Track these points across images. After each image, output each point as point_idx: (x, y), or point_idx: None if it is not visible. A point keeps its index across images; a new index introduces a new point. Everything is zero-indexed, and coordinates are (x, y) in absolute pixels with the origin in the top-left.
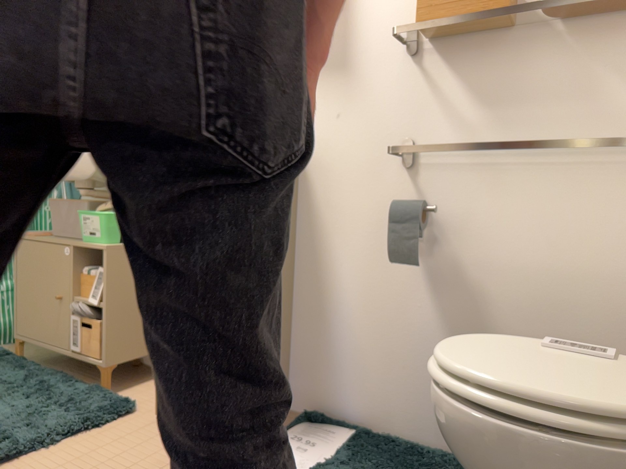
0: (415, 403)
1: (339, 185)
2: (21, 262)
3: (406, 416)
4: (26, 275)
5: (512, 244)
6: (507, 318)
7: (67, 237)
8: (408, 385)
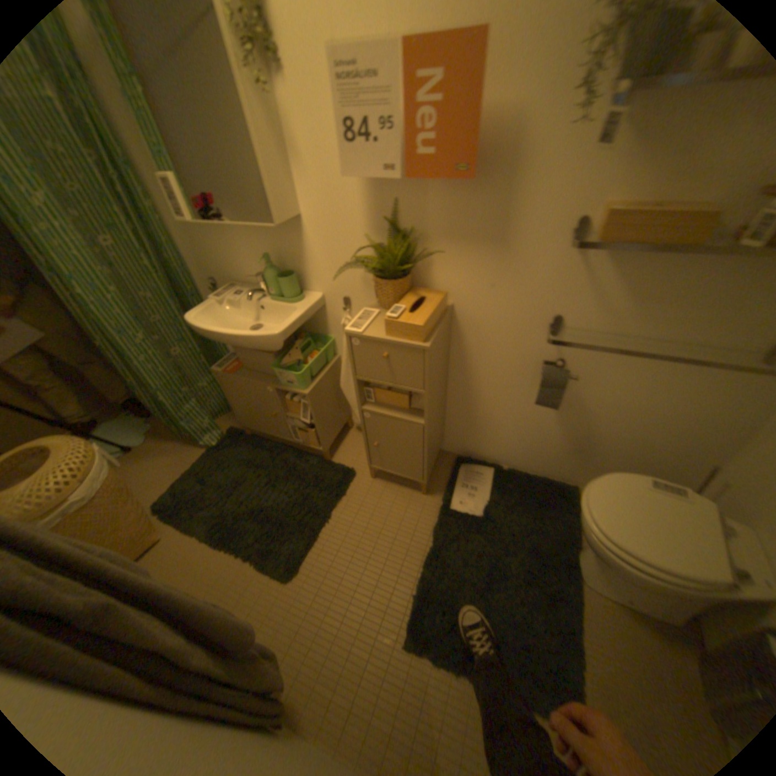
0: (532, 455)
1: (489, 338)
2: (228, 389)
3: (524, 459)
4: (236, 397)
5: (625, 391)
6: (606, 427)
7: (260, 373)
8: (528, 447)
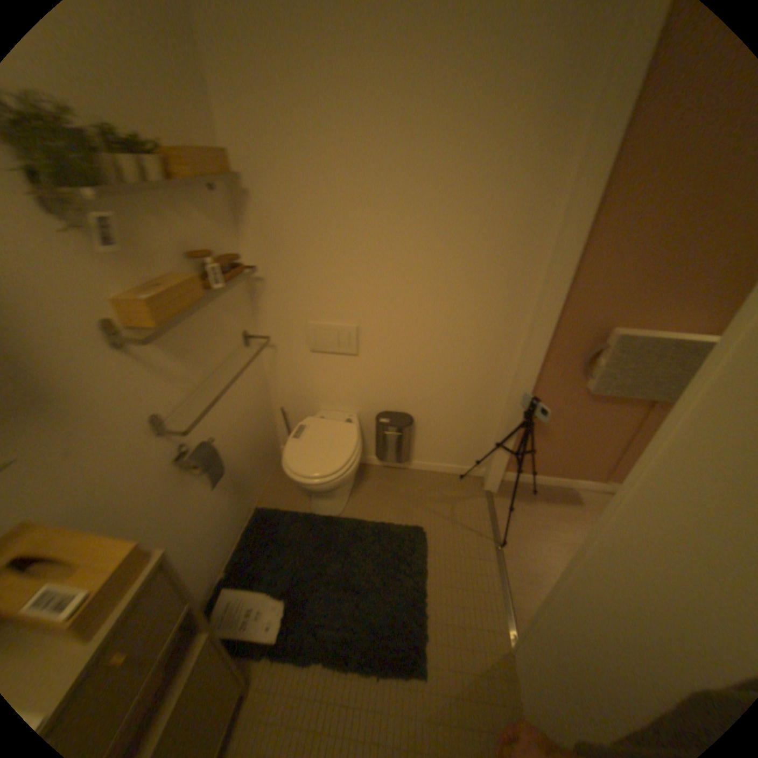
0: (223, 538)
1: (114, 504)
2: None
3: (222, 549)
4: None
5: (224, 421)
6: (234, 454)
7: None
8: (217, 537)
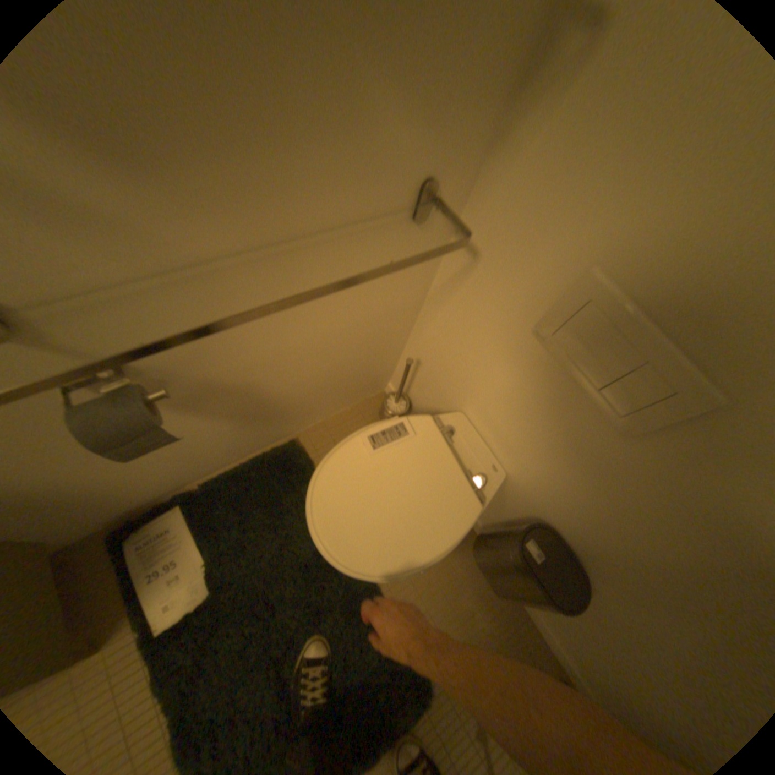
0: (212, 456)
1: None
2: None
3: (208, 463)
4: None
5: (266, 337)
6: (276, 382)
7: None
8: (198, 456)
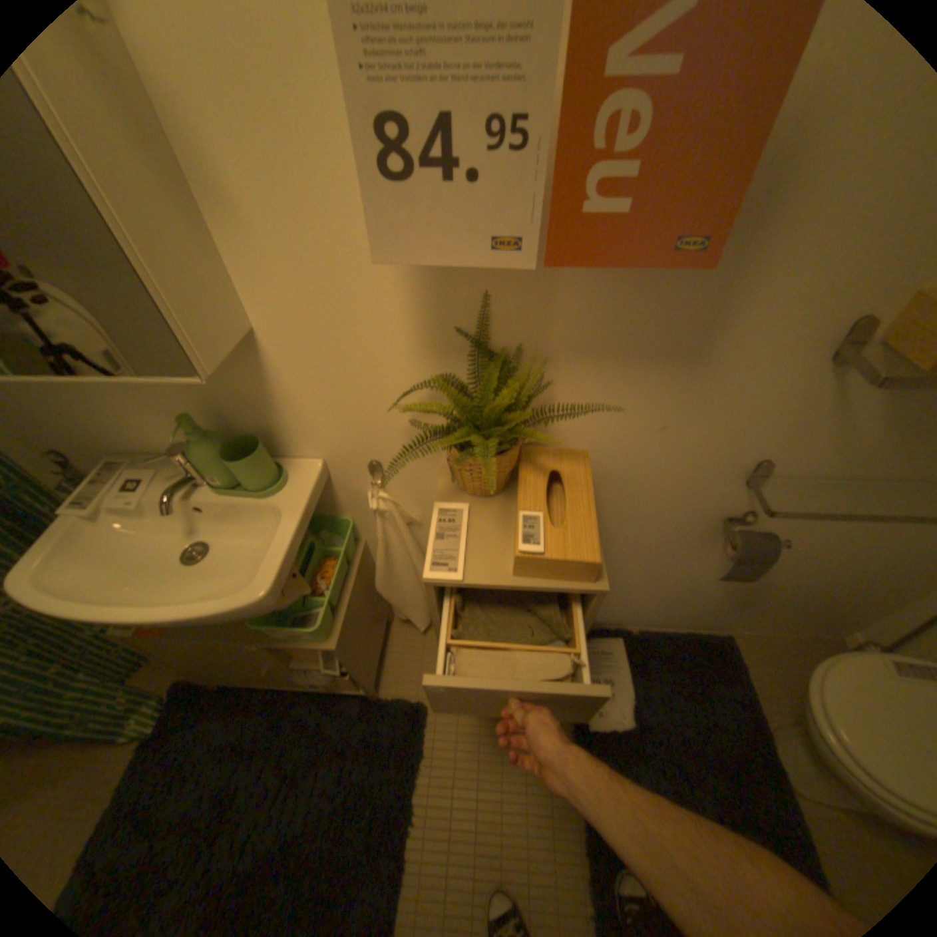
0: (674, 614)
1: (641, 497)
2: (155, 652)
3: (662, 619)
4: (176, 659)
5: (833, 538)
6: (790, 576)
7: None
8: (671, 607)
